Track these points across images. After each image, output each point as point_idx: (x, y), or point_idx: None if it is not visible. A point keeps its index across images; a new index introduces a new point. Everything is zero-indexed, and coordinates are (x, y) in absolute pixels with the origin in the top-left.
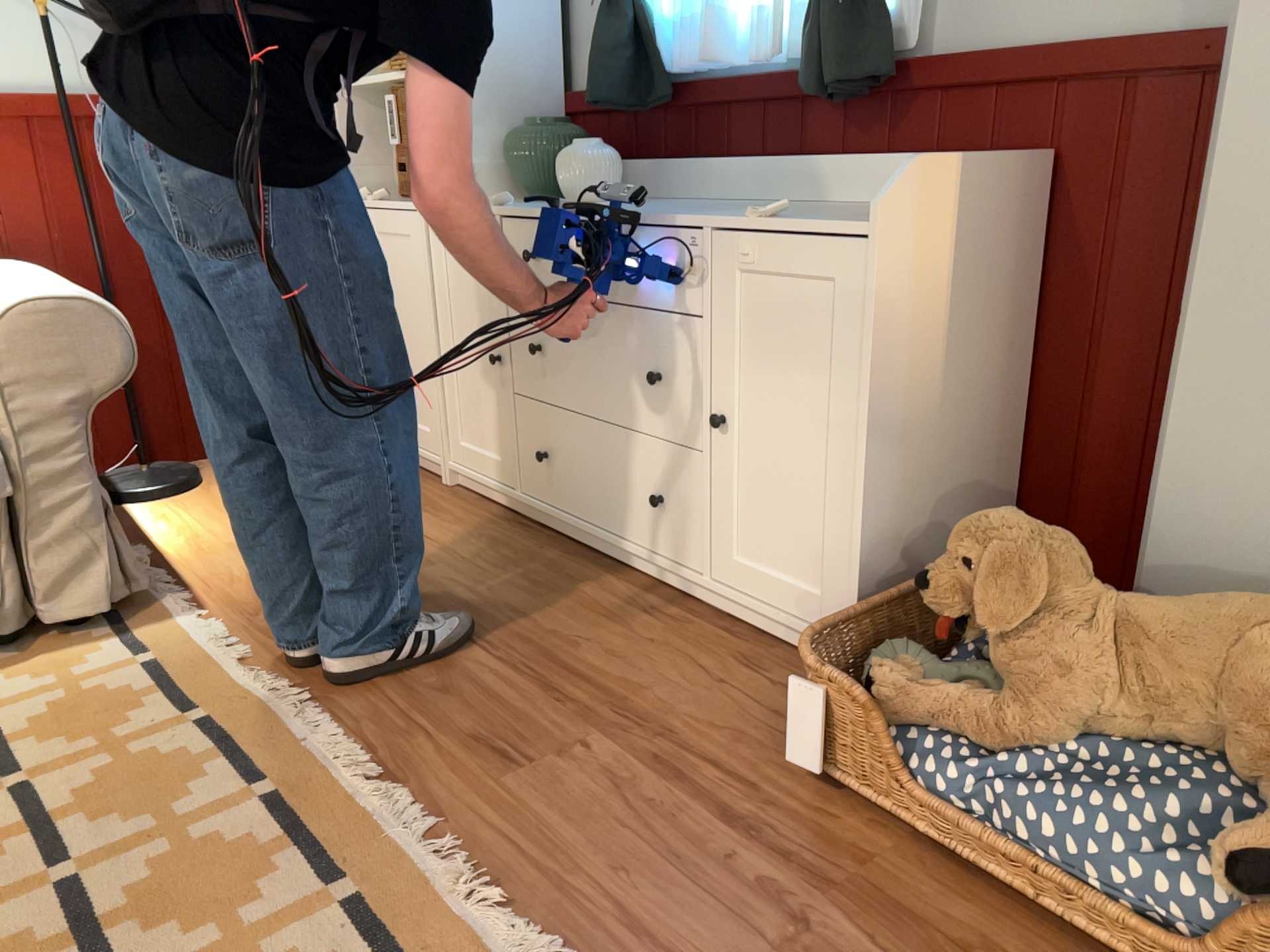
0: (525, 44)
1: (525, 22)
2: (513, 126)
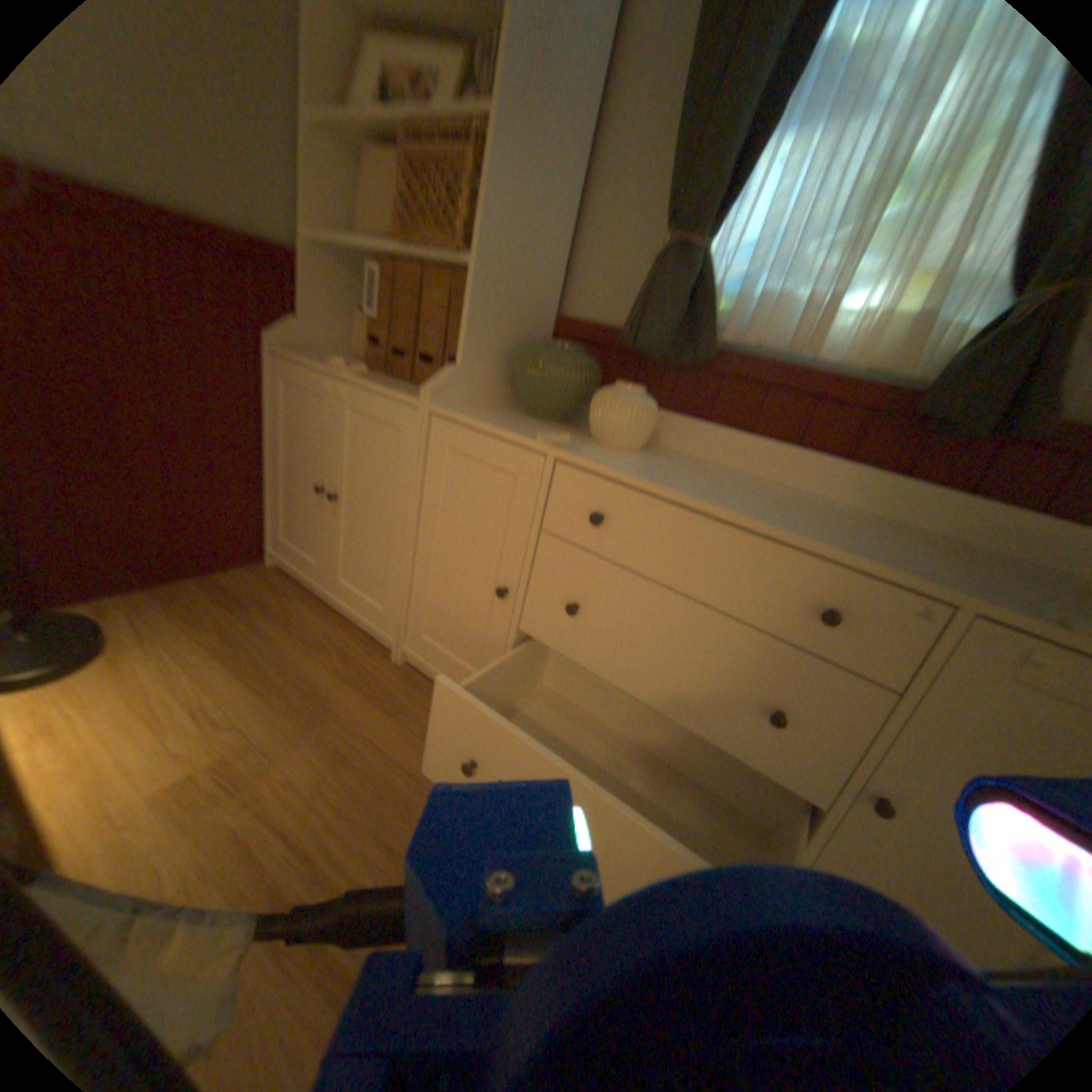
0: (547, 256)
1: (551, 233)
2: (520, 335)
